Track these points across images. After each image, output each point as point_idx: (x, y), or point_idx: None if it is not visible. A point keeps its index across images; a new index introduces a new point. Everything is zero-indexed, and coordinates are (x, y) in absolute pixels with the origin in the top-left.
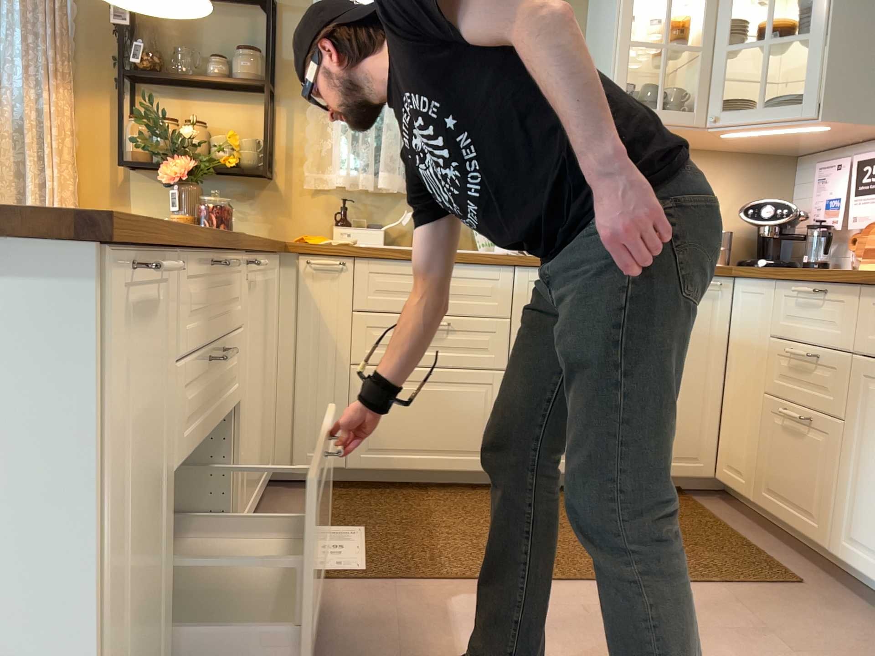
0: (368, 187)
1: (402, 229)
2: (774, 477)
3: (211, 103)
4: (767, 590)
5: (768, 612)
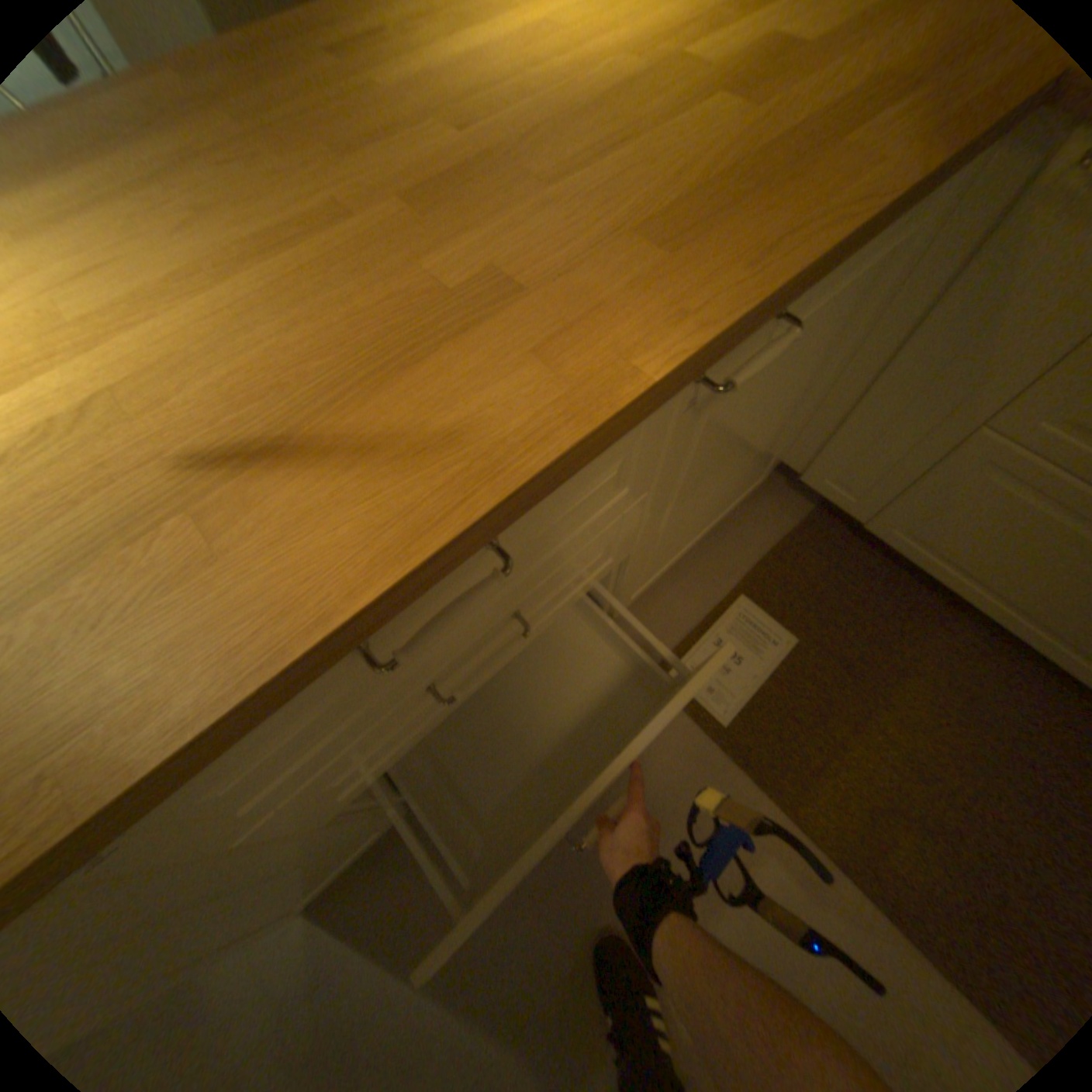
0: None
1: None
2: None
3: None
4: None
5: None
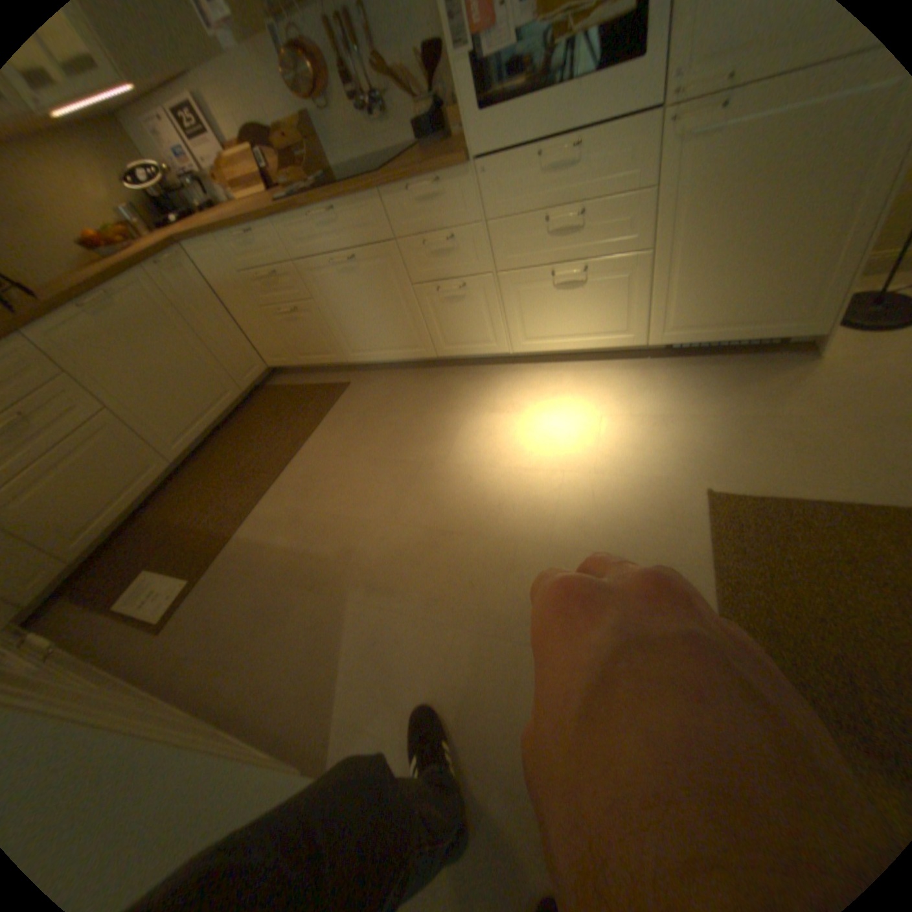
0: None
1: None
2: (297, 347)
3: None
4: (342, 397)
5: (353, 406)
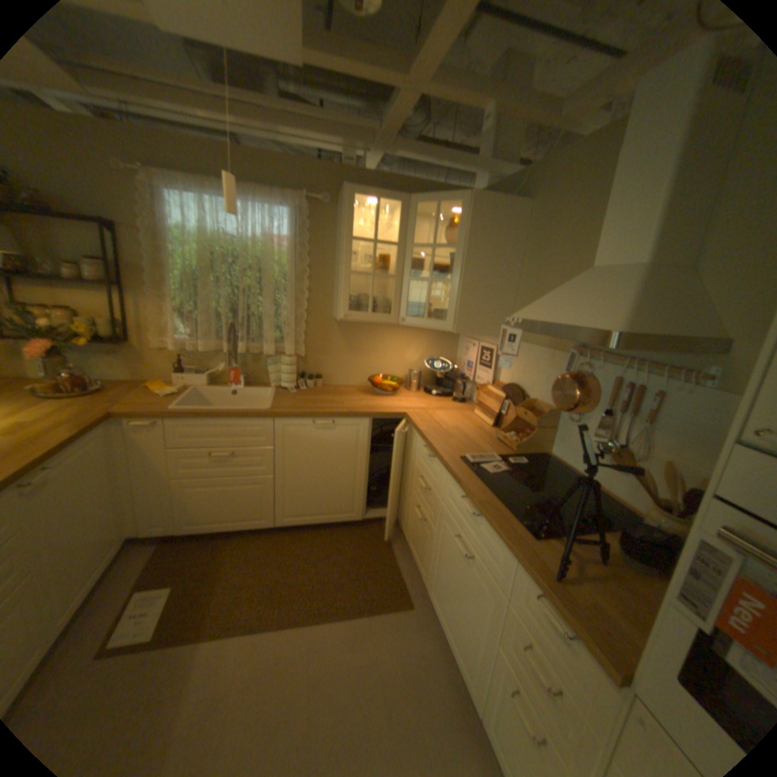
0: (194, 350)
1: (223, 372)
2: (413, 537)
3: (74, 291)
4: (391, 618)
5: (383, 642)
